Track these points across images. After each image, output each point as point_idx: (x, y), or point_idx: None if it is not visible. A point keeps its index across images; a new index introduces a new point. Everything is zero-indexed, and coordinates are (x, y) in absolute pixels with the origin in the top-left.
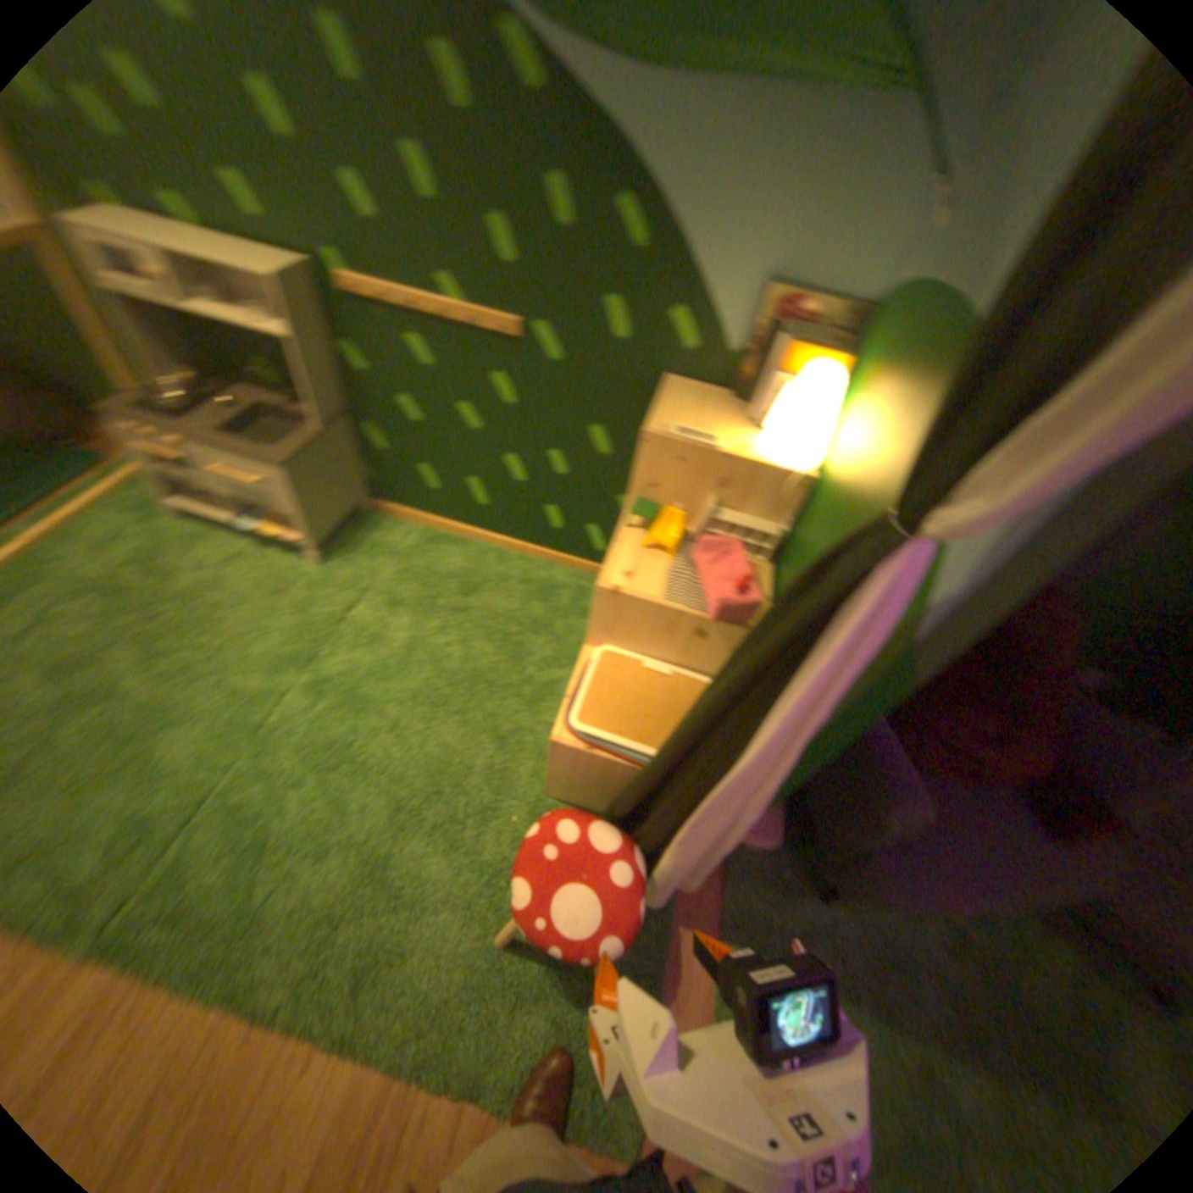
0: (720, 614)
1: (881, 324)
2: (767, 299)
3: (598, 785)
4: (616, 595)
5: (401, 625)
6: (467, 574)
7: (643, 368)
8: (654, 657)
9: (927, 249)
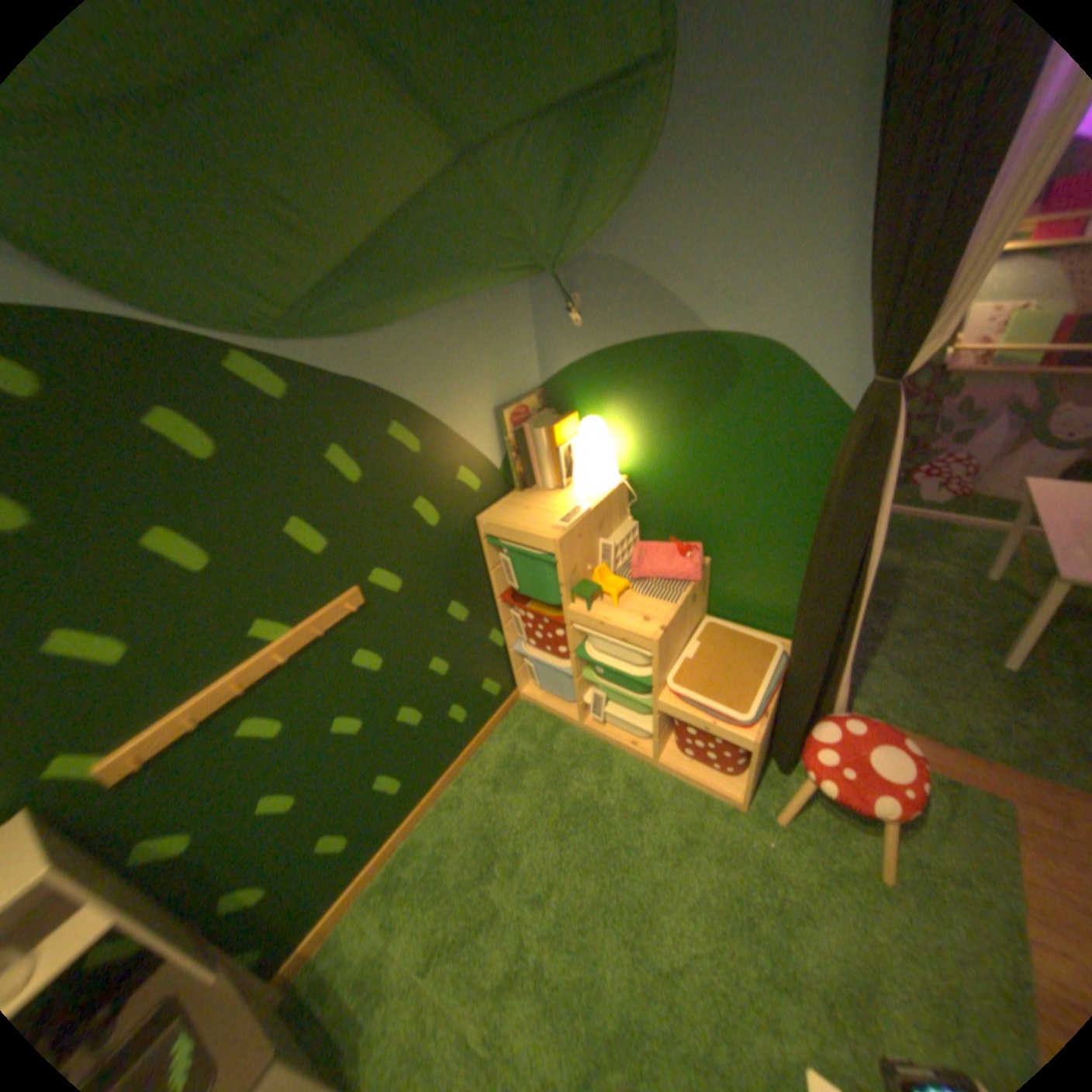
0: (704, 567)
1: (578, 386)
2: (504, 421)
3: (770, 732)
4: (666, 628)
5: (511, 947)
6: (459, 844)
7: (462, 526)
8: (684, 644)
9: (584, 337)
